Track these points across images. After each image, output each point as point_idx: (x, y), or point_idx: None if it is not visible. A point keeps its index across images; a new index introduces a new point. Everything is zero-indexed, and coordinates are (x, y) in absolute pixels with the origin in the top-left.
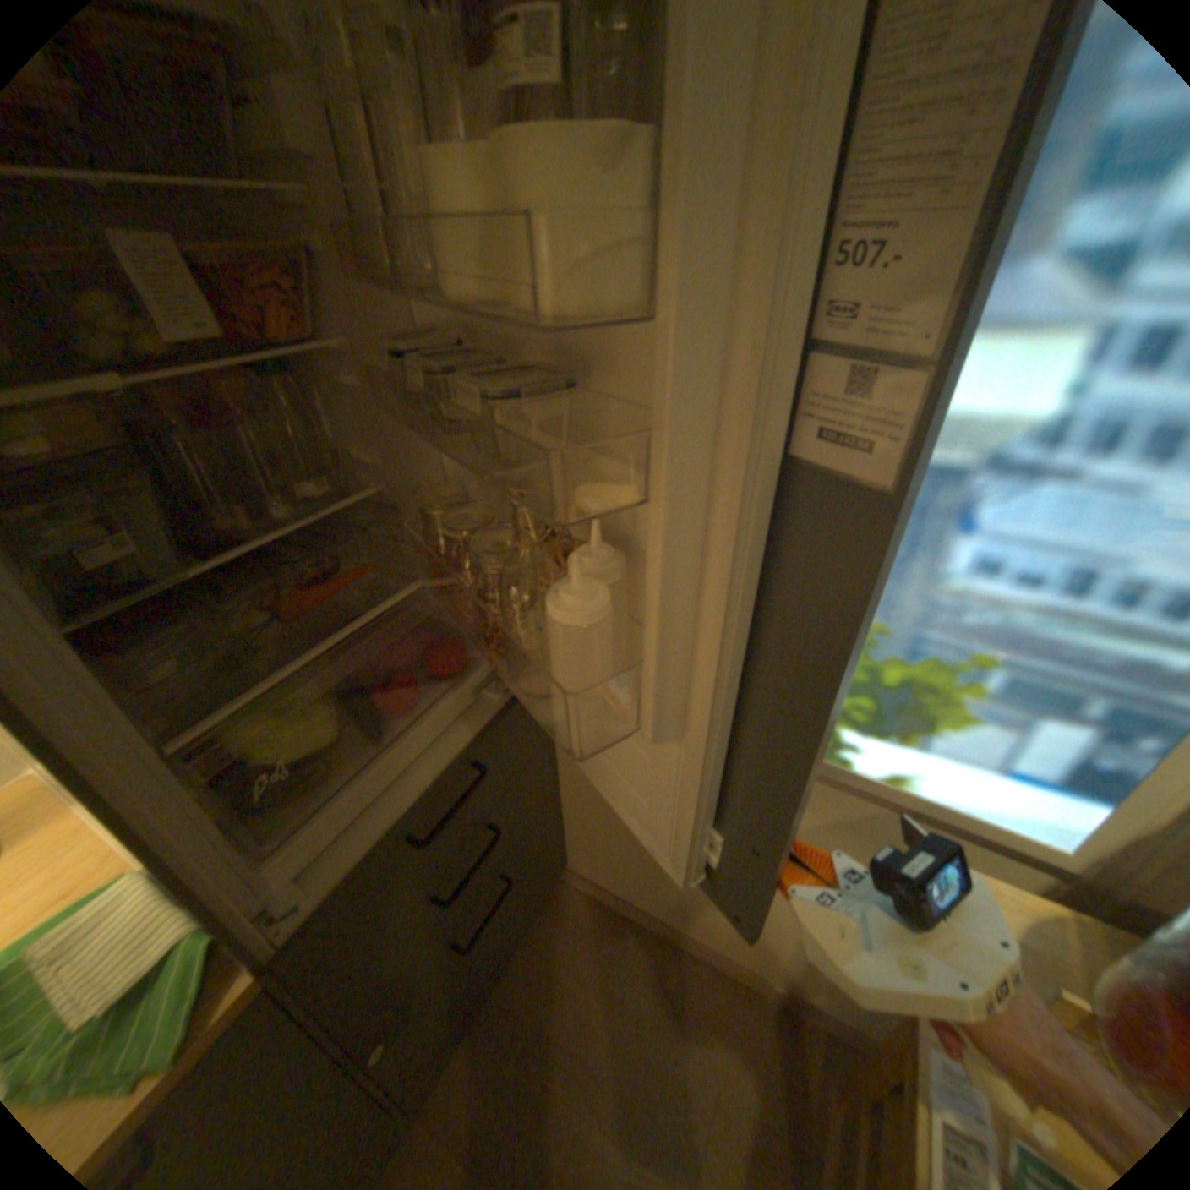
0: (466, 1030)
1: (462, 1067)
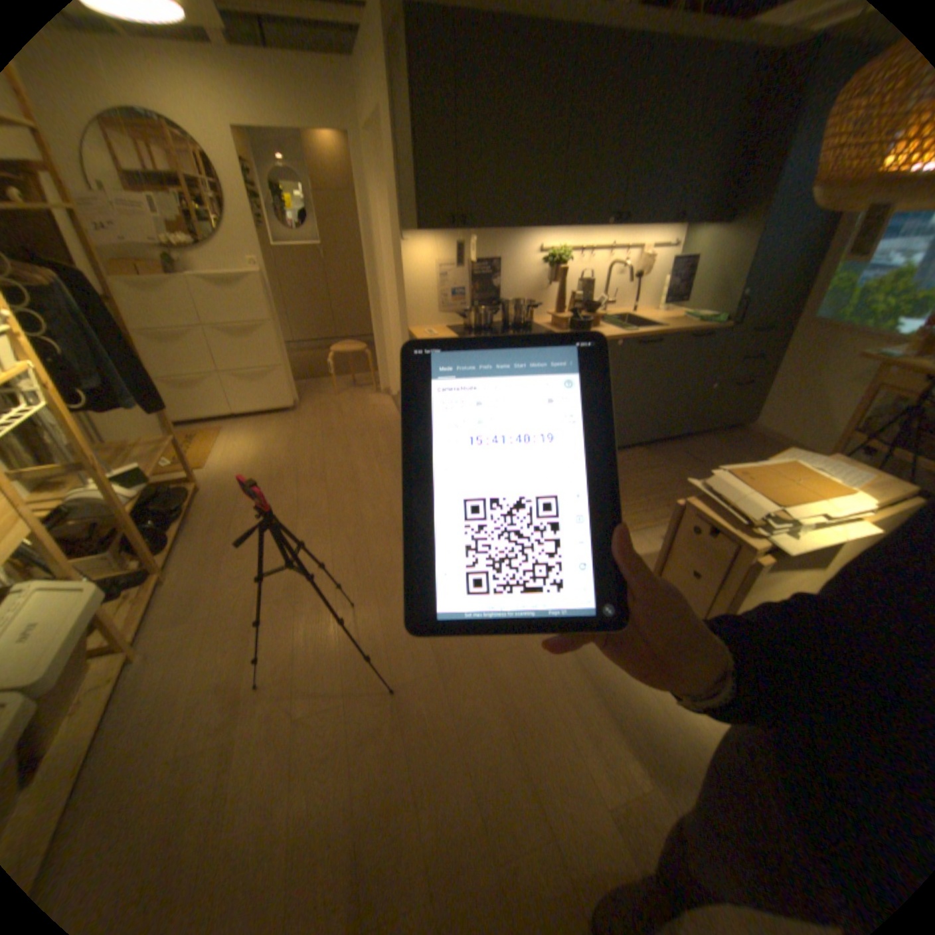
0: (707, 436)
1: (705, 440)
